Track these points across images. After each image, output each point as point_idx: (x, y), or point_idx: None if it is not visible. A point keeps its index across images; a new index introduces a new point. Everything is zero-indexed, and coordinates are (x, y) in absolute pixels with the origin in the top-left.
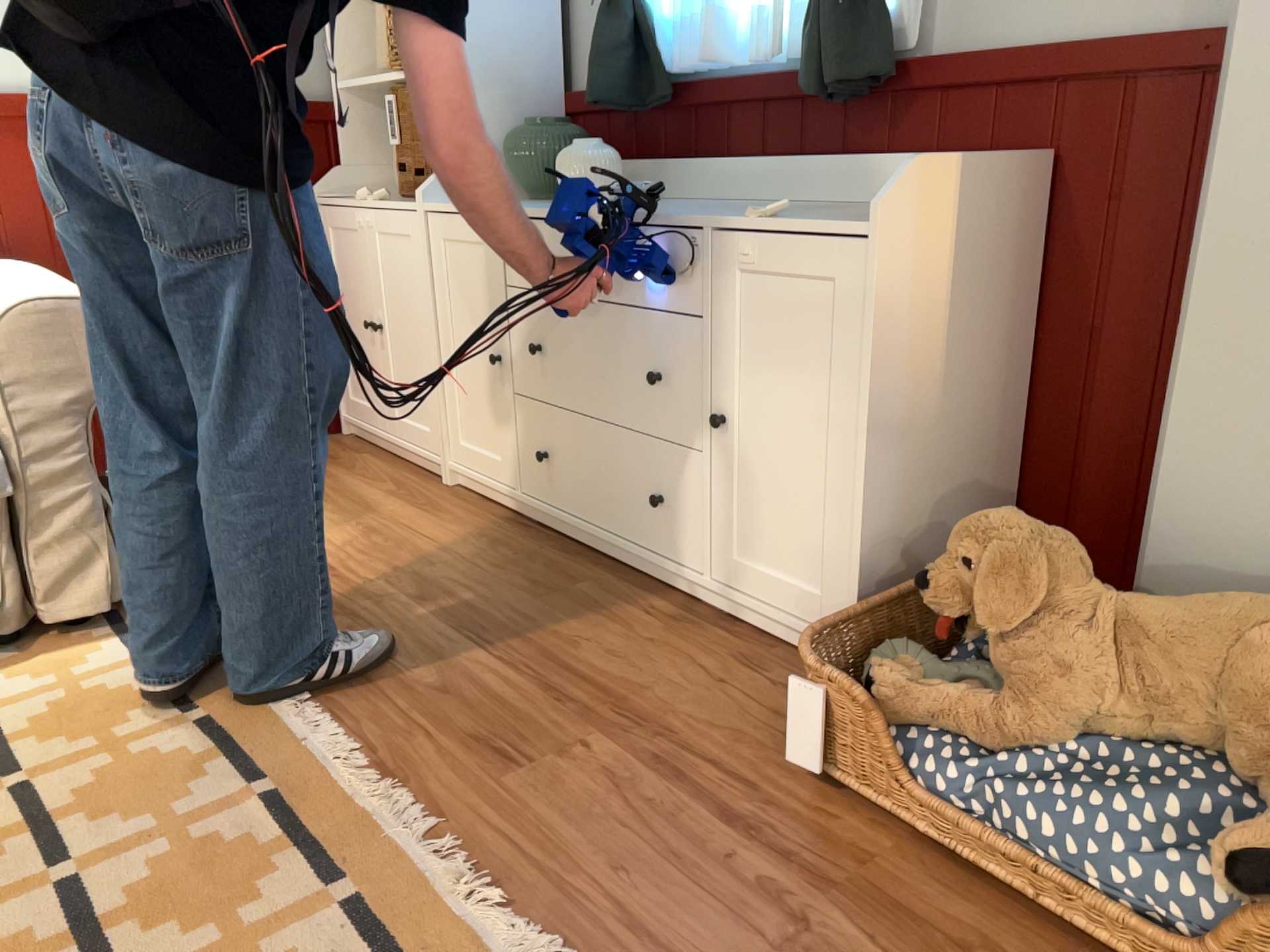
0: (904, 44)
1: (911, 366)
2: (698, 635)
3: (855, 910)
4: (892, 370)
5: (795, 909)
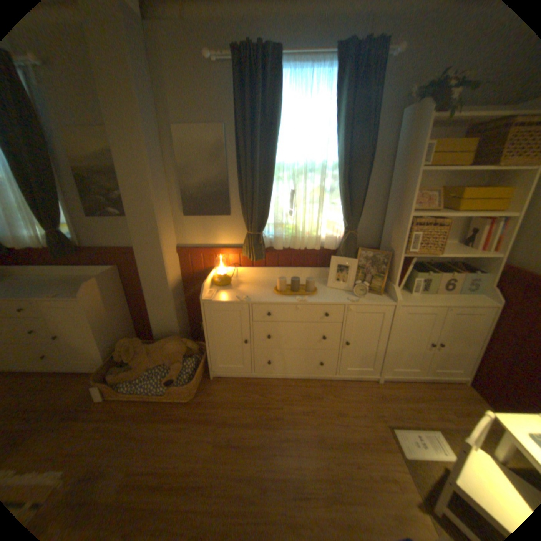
0: (76, 244)
1: (98, 317)
2: (66, 382)
3: (113, 422)
4: (93, 320)
5: (101, 430)
